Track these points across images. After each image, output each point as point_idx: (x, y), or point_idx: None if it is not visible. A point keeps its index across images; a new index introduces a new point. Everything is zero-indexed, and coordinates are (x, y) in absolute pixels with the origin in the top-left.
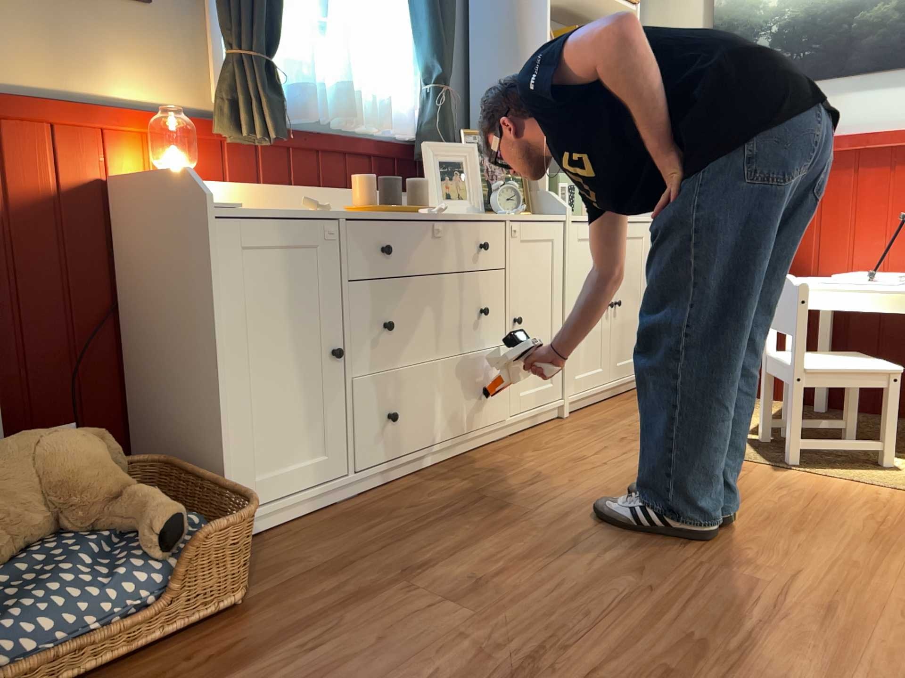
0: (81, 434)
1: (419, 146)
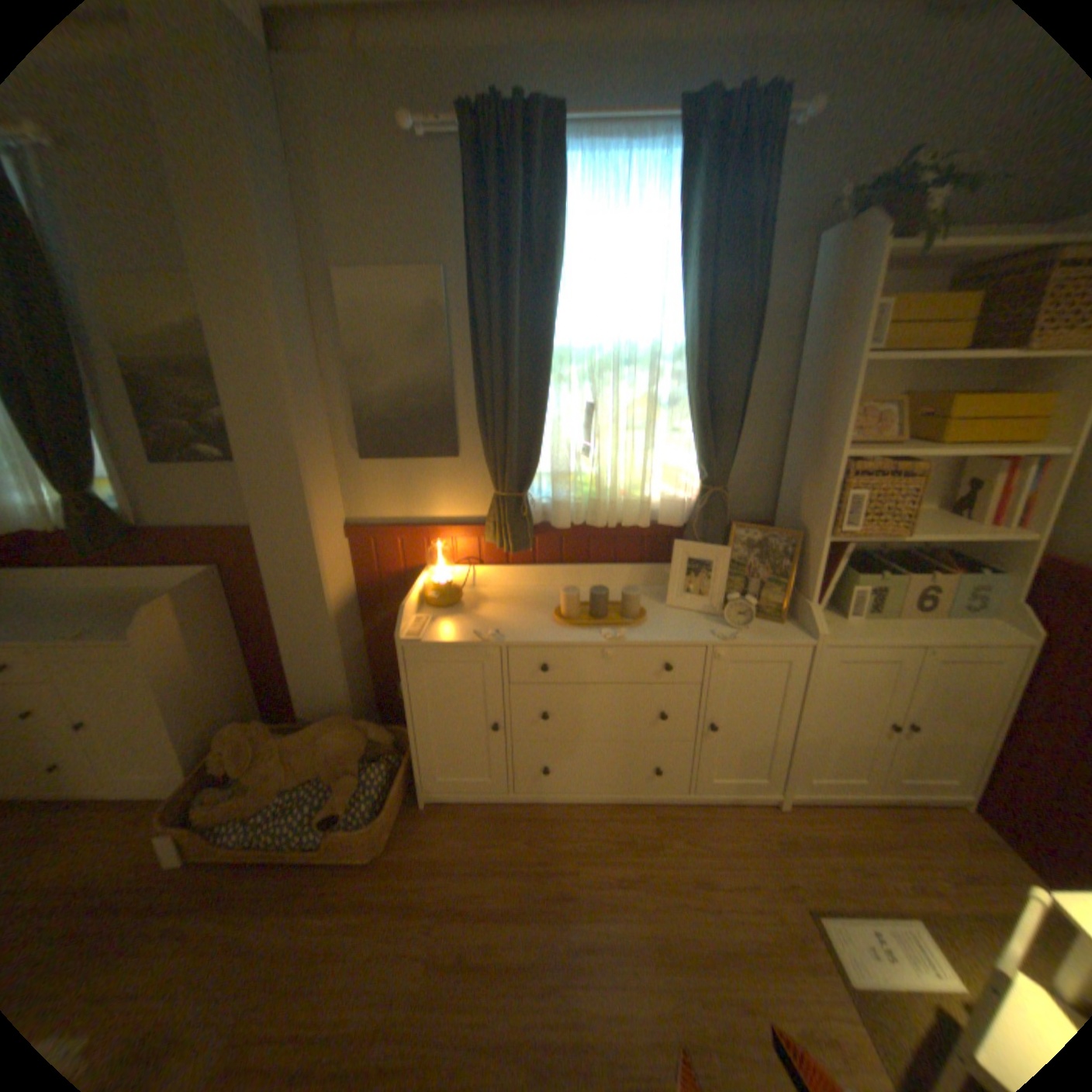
0: (351, 730)
1: (686, 533)
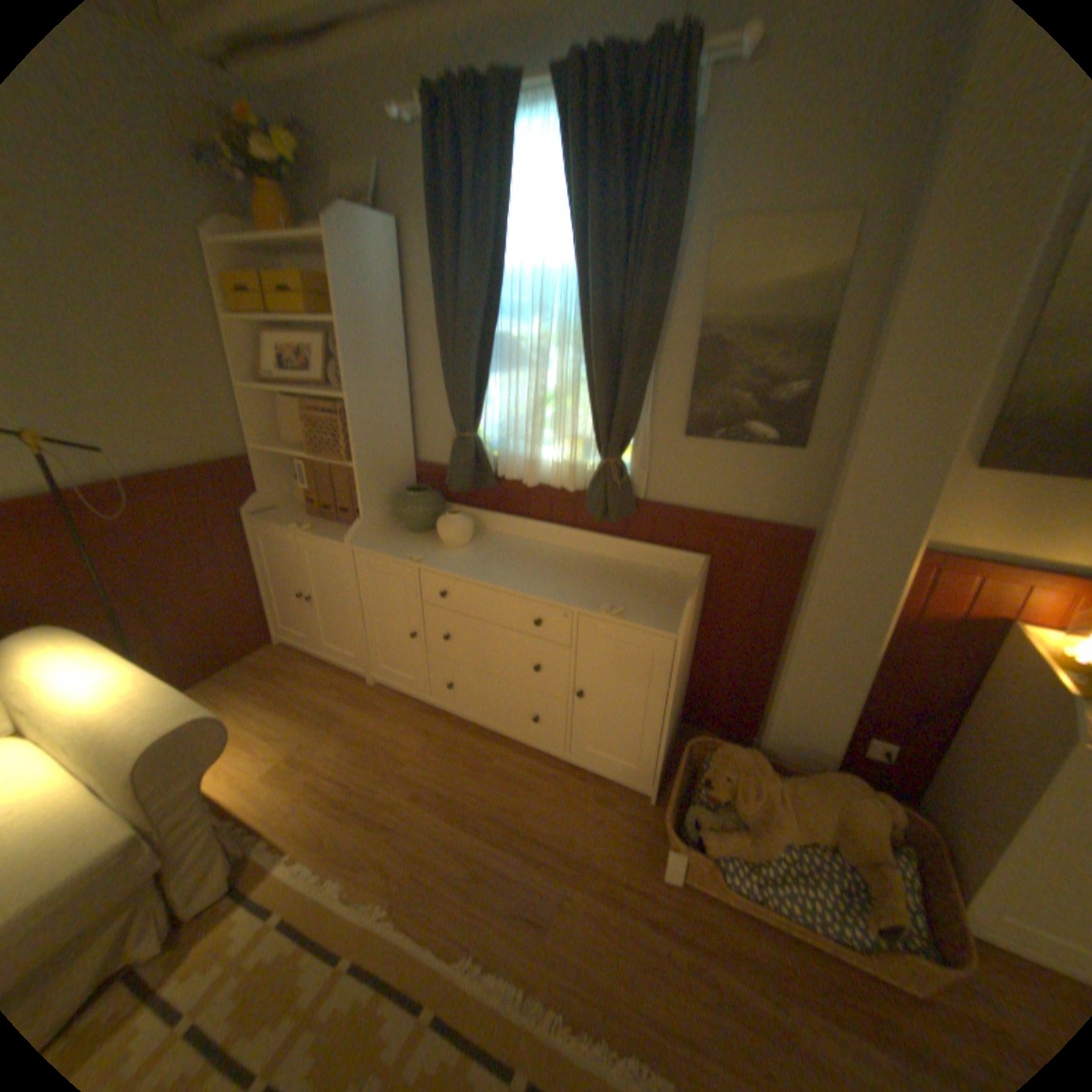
0: (883, 804)
1: None
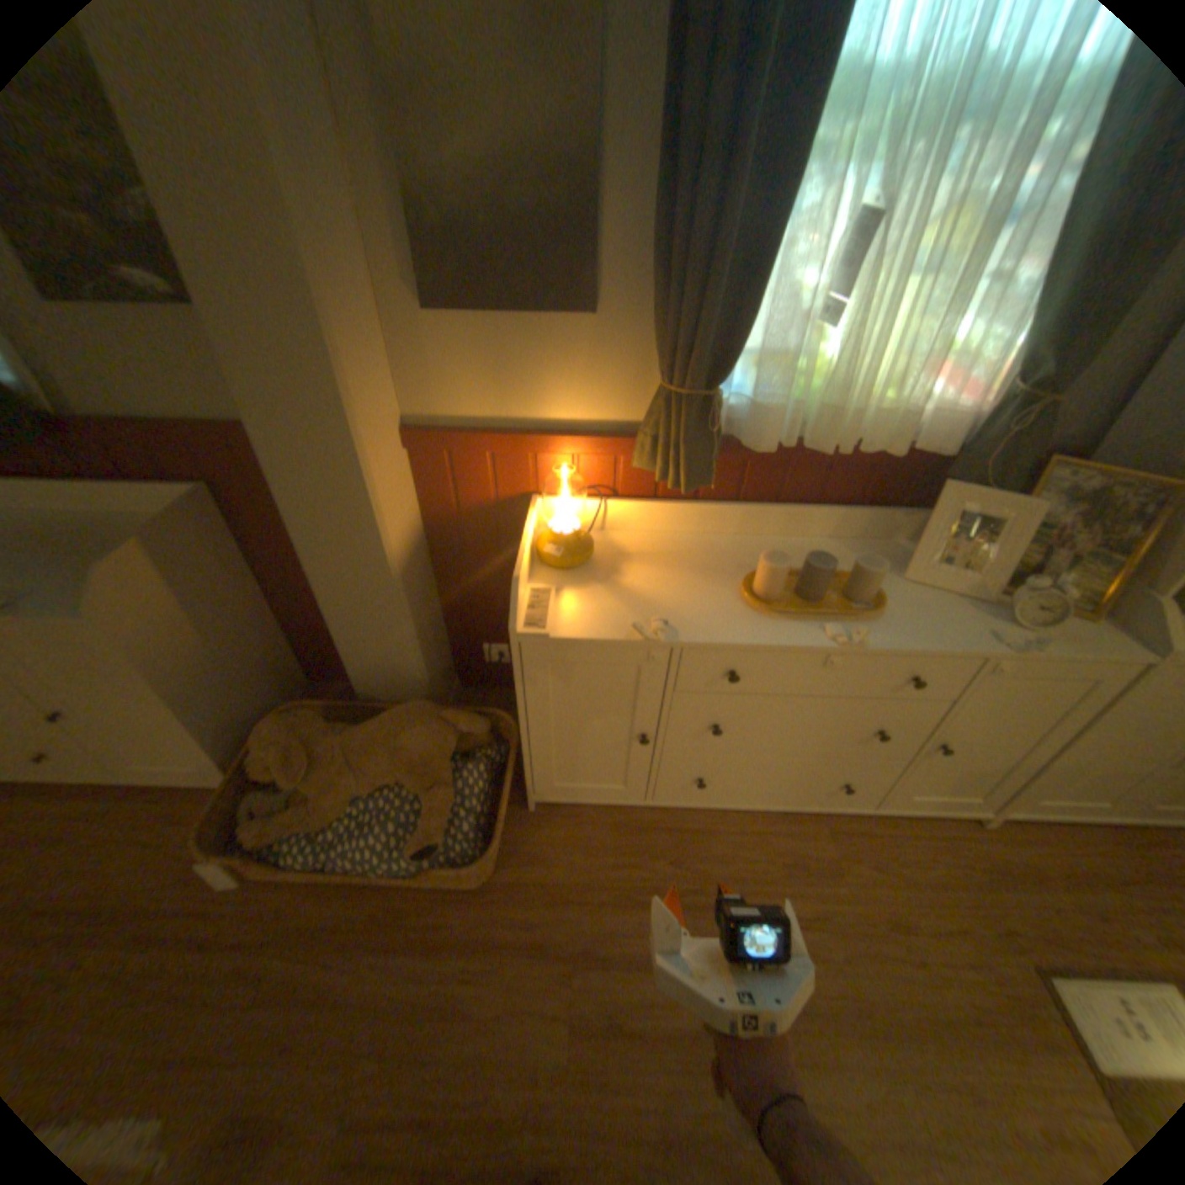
0: (438, 724)
1: (958, 466)
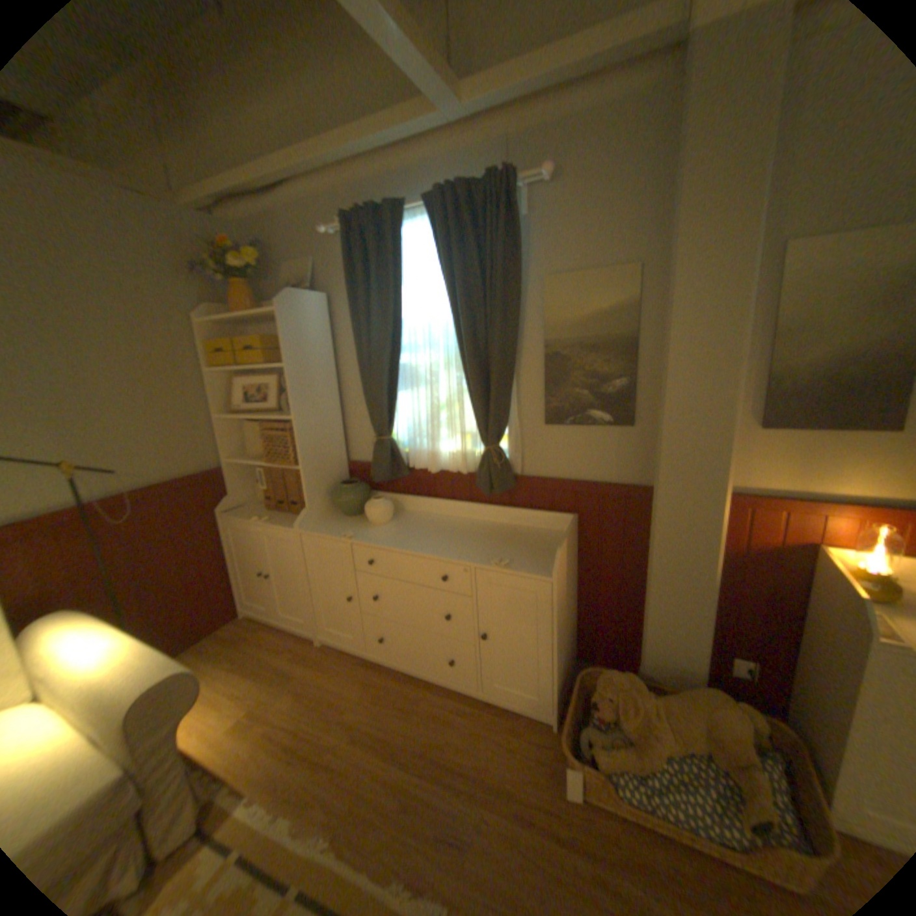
0: (743, 712)
1: None
